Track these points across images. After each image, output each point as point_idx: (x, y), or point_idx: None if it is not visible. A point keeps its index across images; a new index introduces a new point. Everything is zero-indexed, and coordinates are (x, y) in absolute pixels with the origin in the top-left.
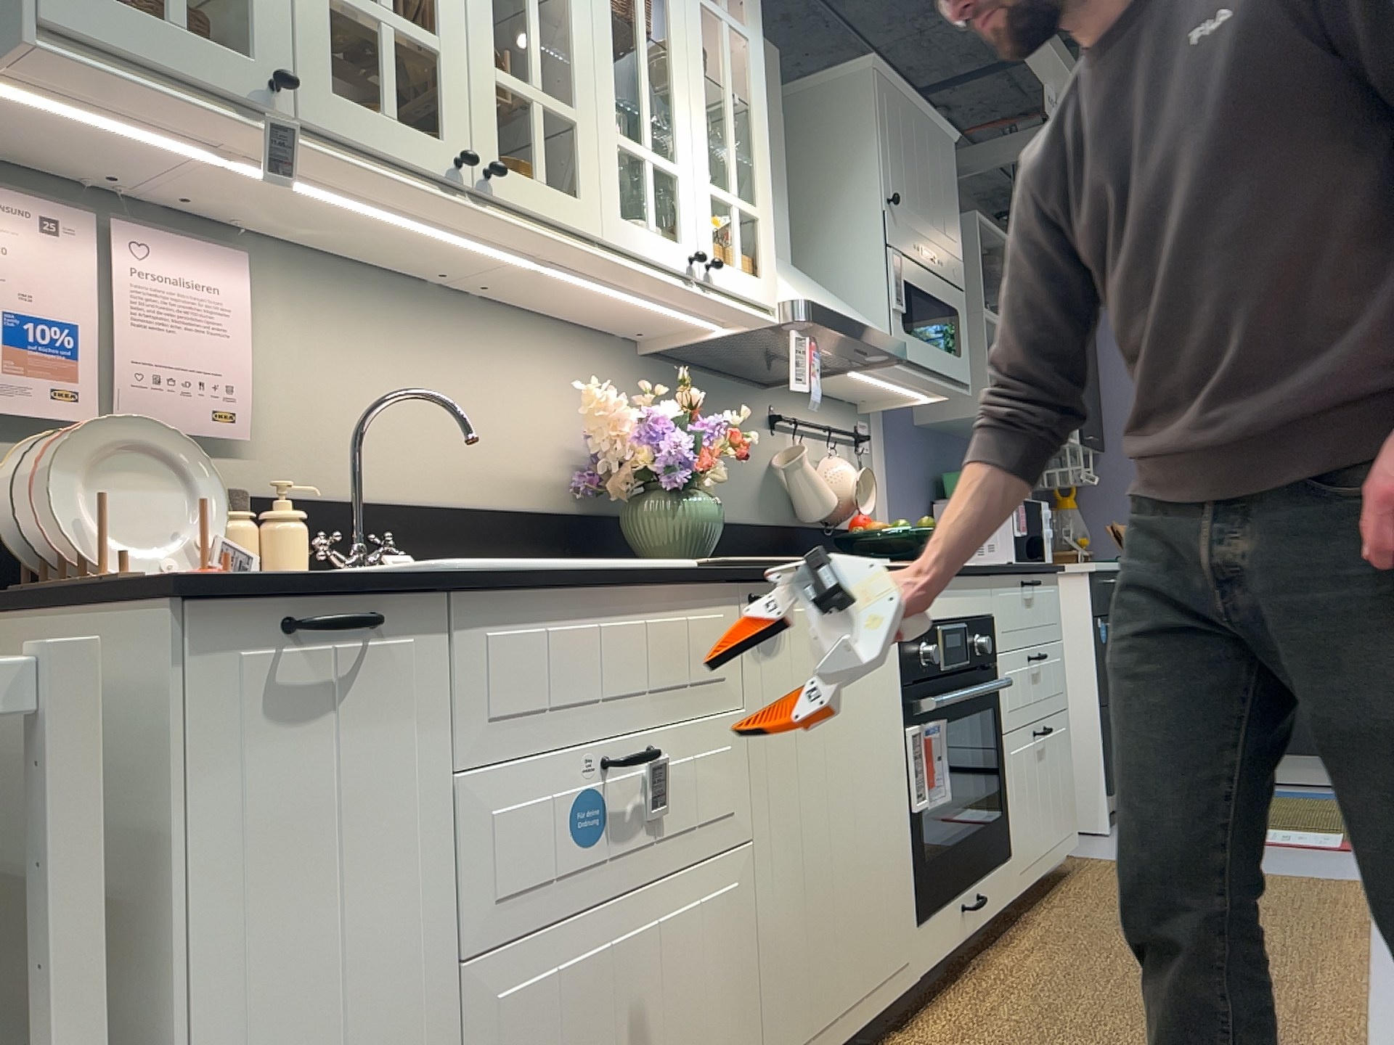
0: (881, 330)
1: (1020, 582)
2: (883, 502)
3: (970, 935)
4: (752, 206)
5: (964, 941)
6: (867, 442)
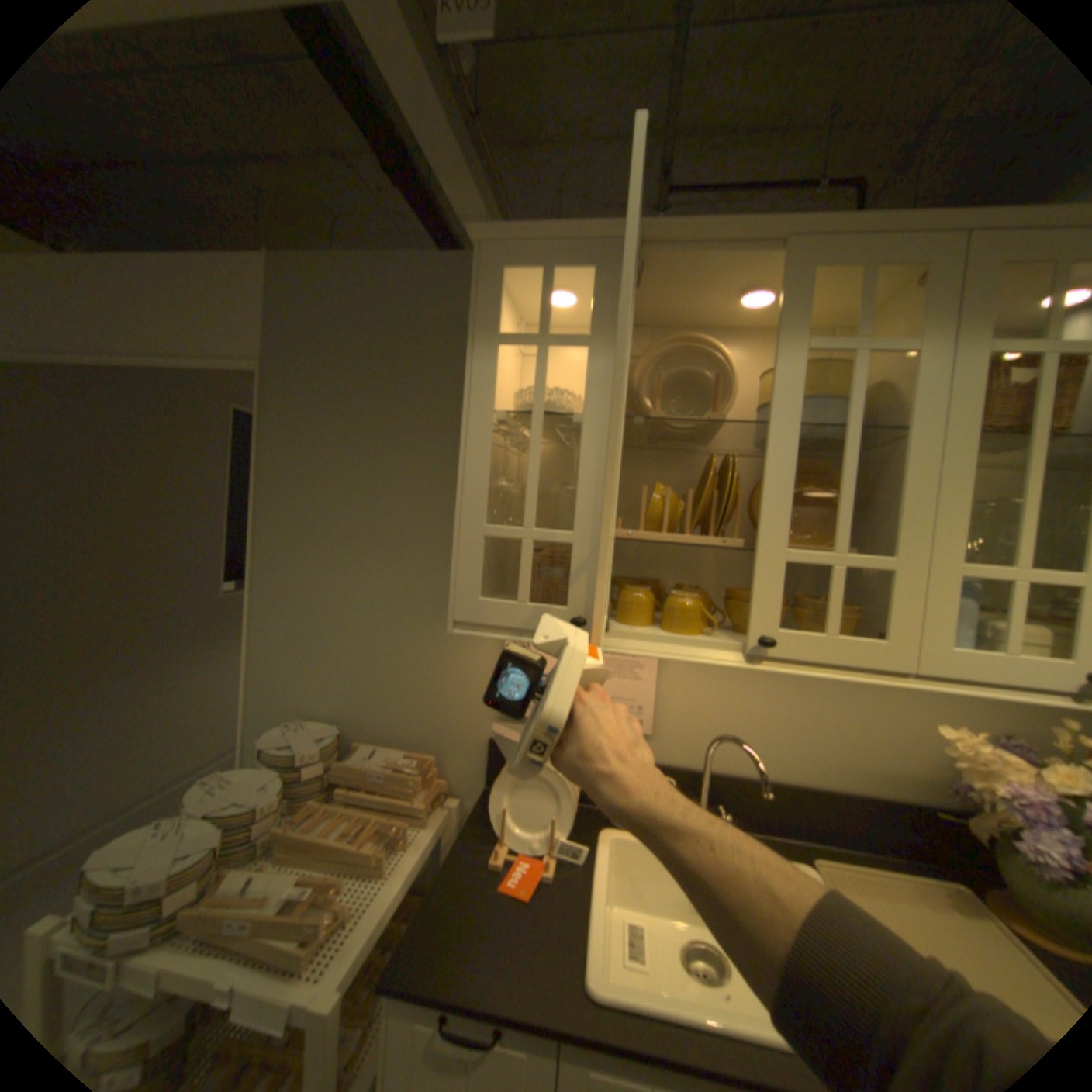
0: None
1: None
2: None
3: None
4: None
5: None
6: None
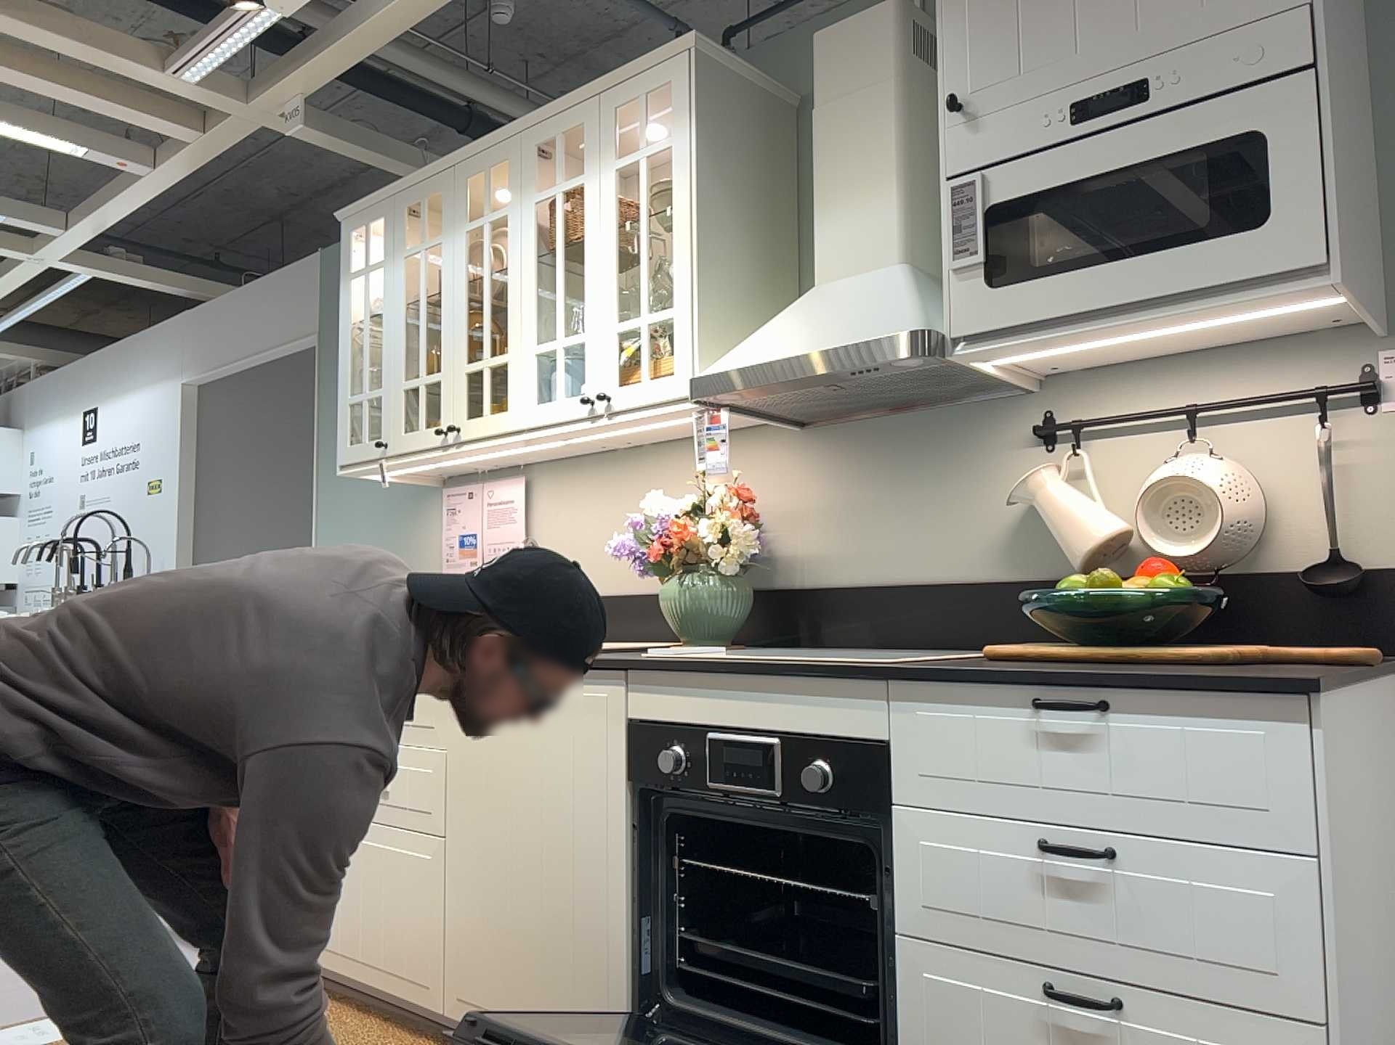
0: (868, 334)
1: (1015, 698)
2: None
3: None
4: (662, 311)
5: None
6: None
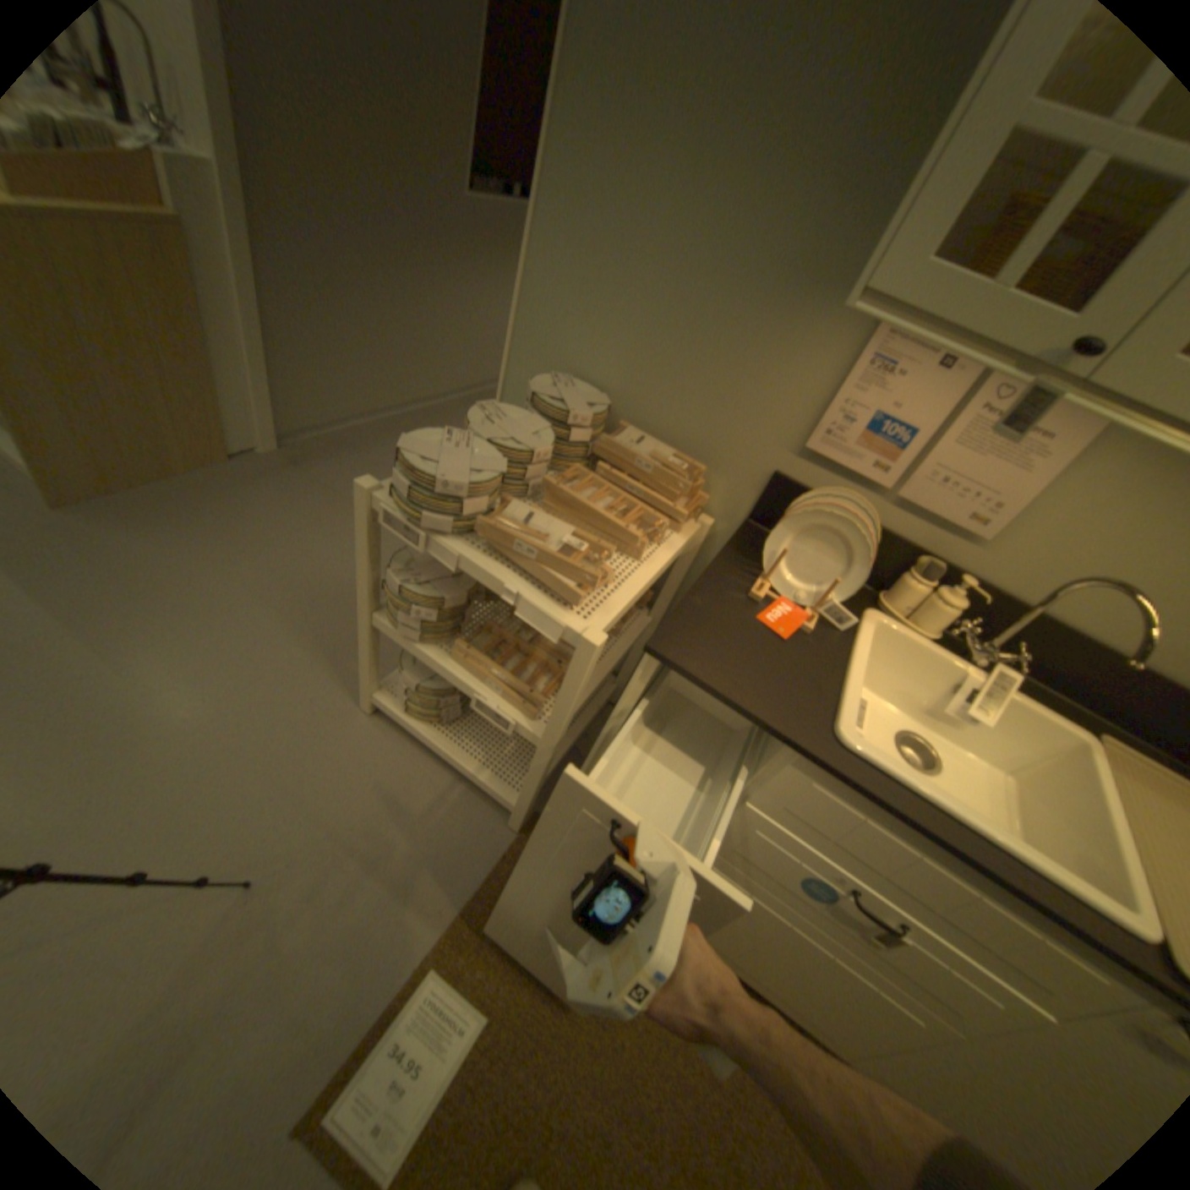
0: None
1: None
2: None
3: None
4: None
5: None
6: None
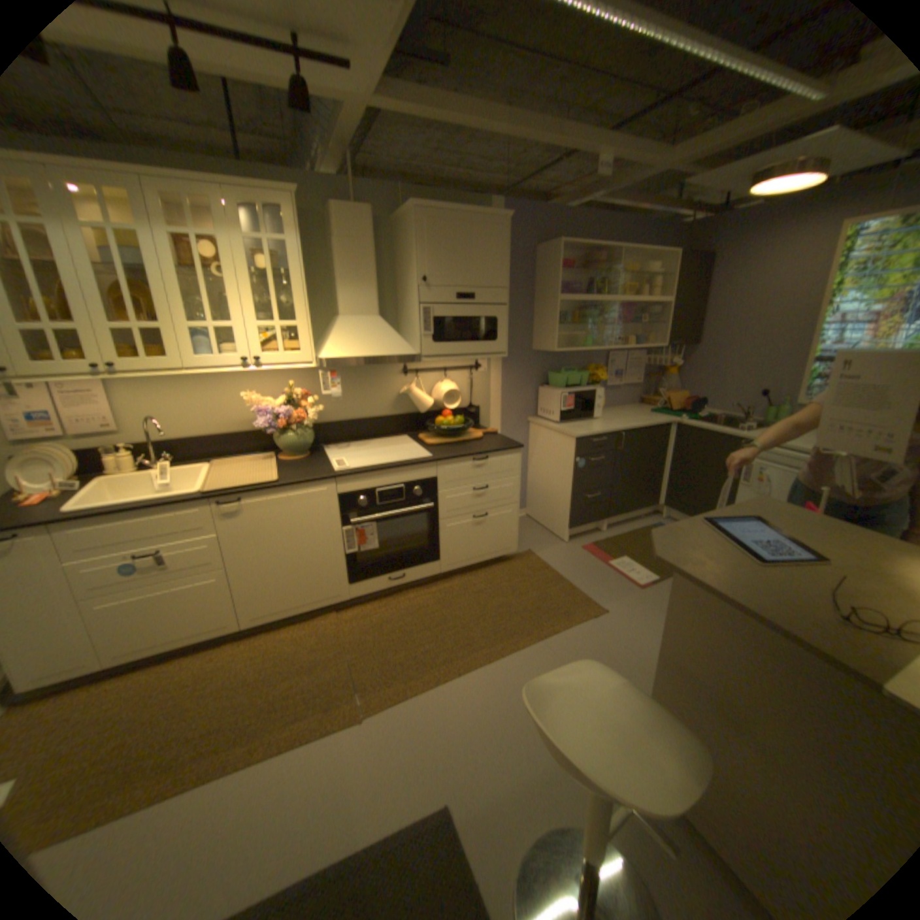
0: (399, 352)
1: (468, 460)
2: (493, 392)
3: (395, 586)
4: (291, 323)
5: (390, 588)
6: (482, 367)
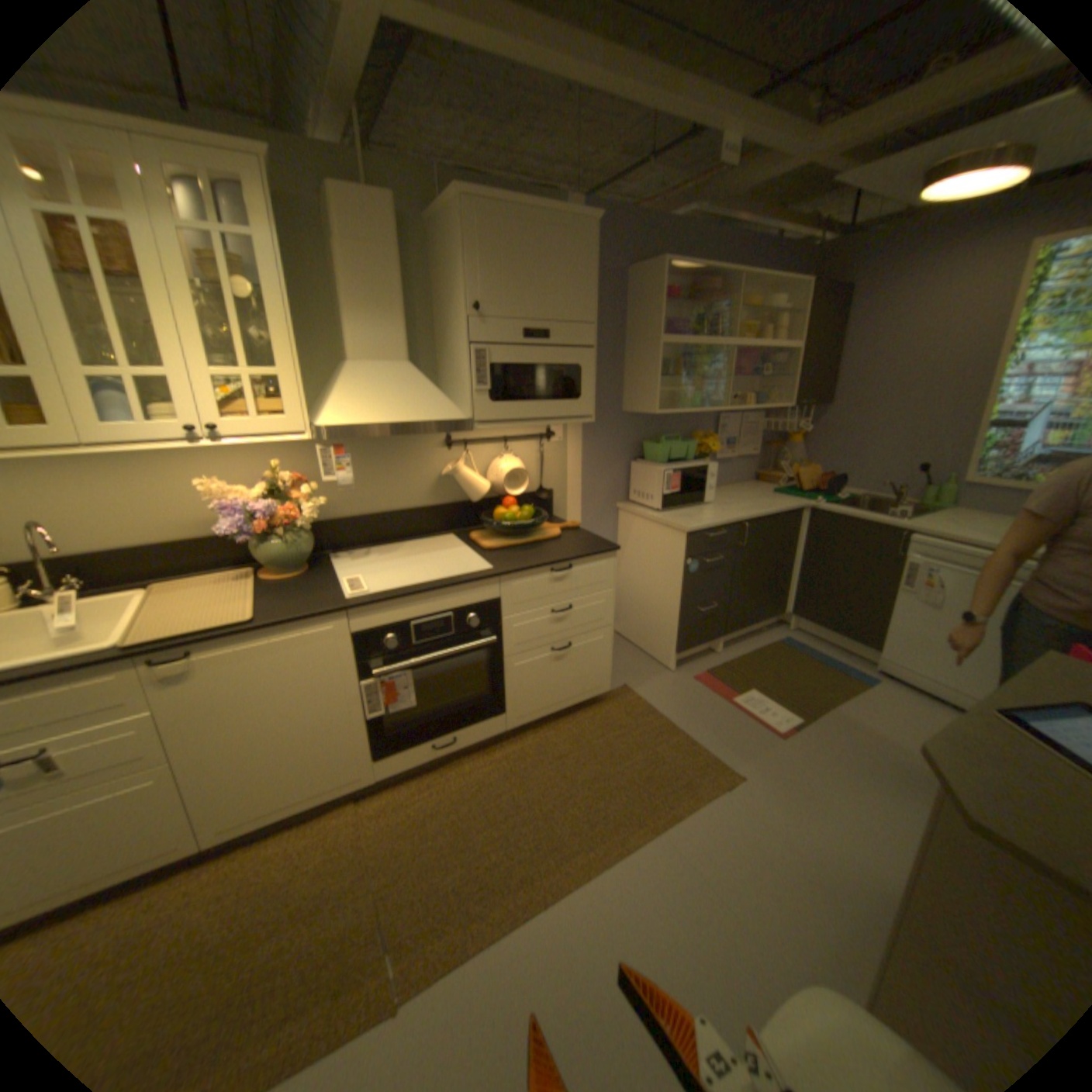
0: (440, 416)
1: (544, 570)
2: (571, 469)
3: (442, 756)
4: (267, 370)
5: (434, 759)
6: (555, 436)
